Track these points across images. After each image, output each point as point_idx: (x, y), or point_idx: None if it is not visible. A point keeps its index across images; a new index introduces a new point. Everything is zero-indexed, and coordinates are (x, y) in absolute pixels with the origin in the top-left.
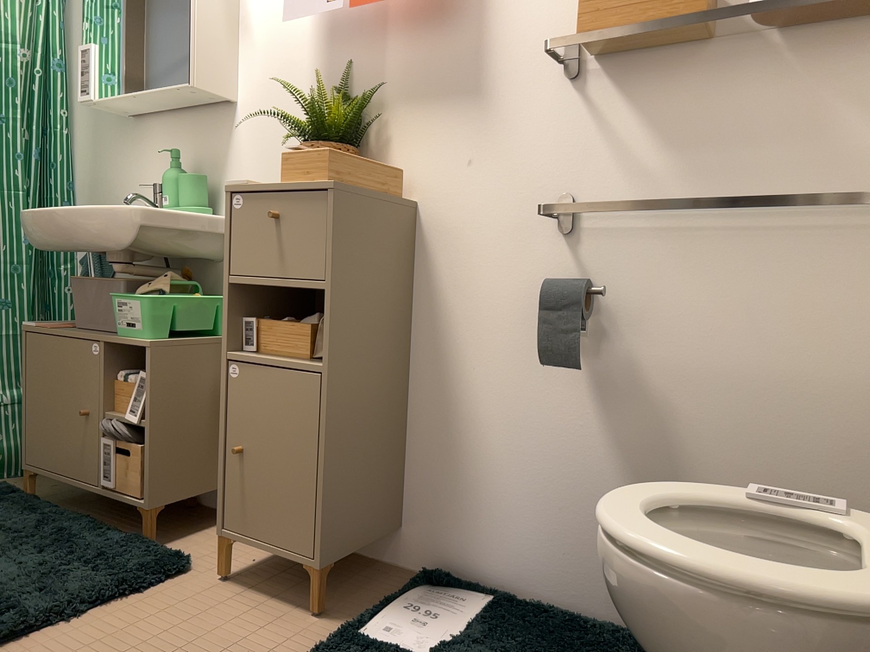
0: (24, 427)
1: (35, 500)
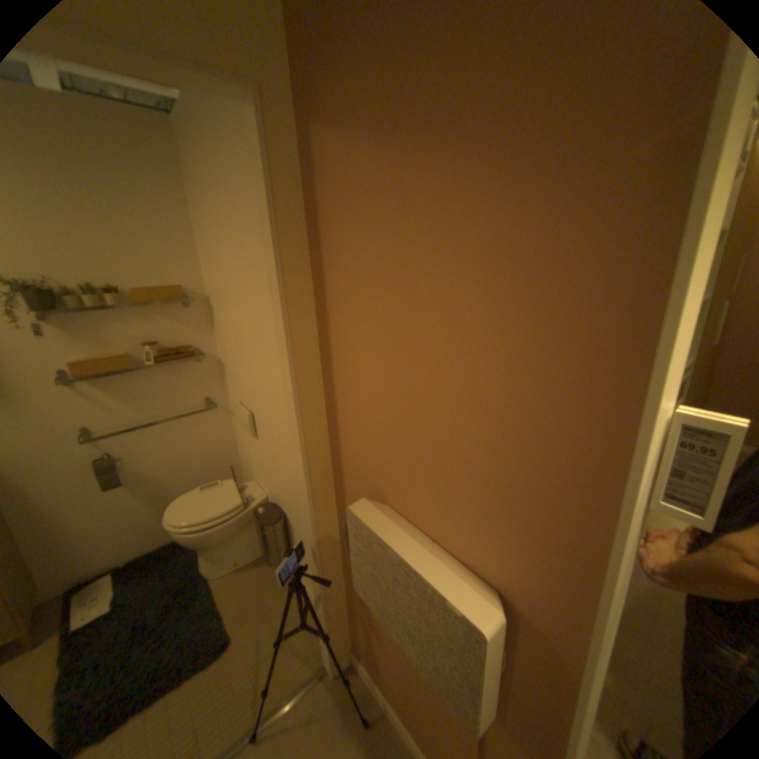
0: None
1: None
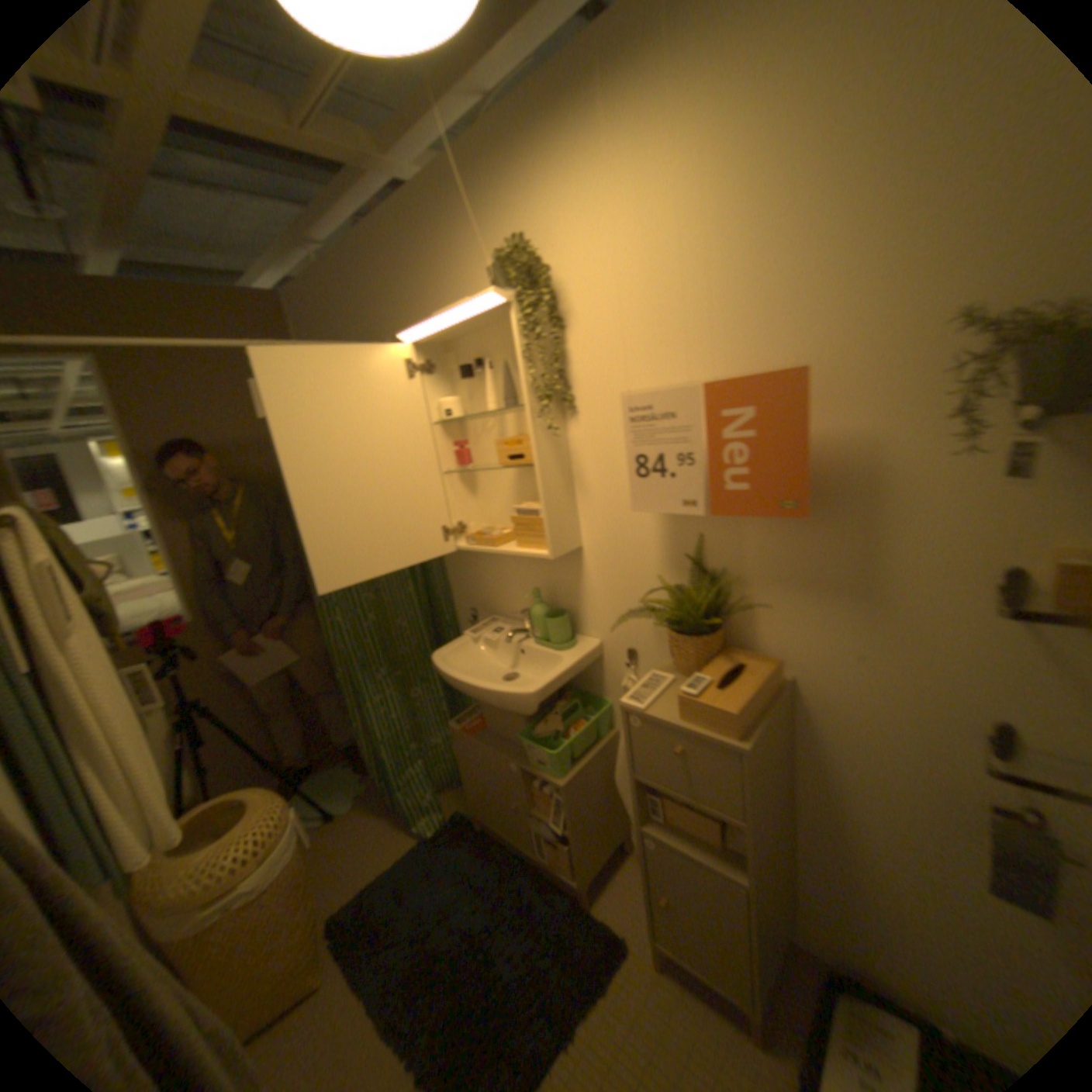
0: (464, 792)
1: (484, 843)
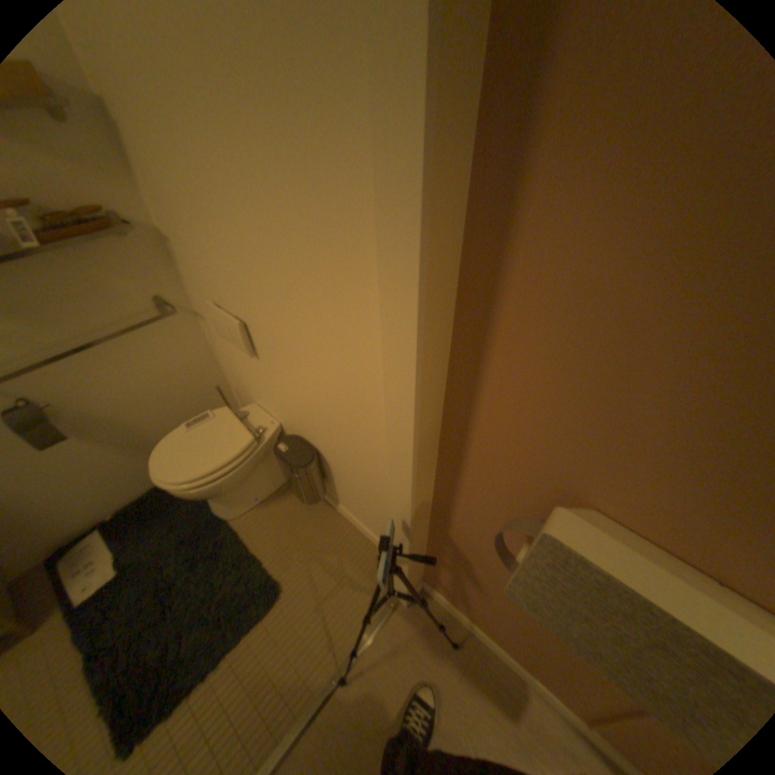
0: None
1: None
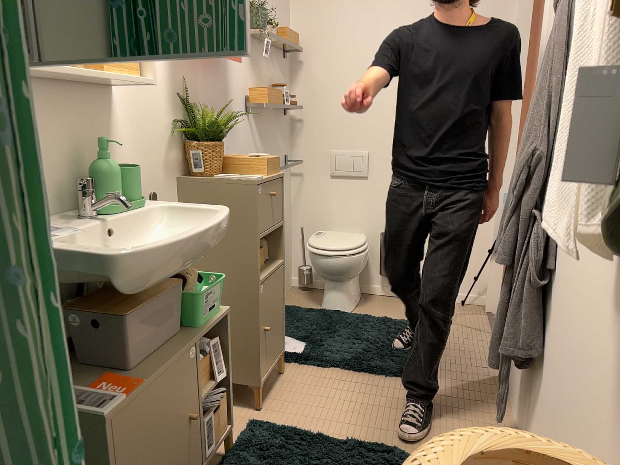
0: None
1: None
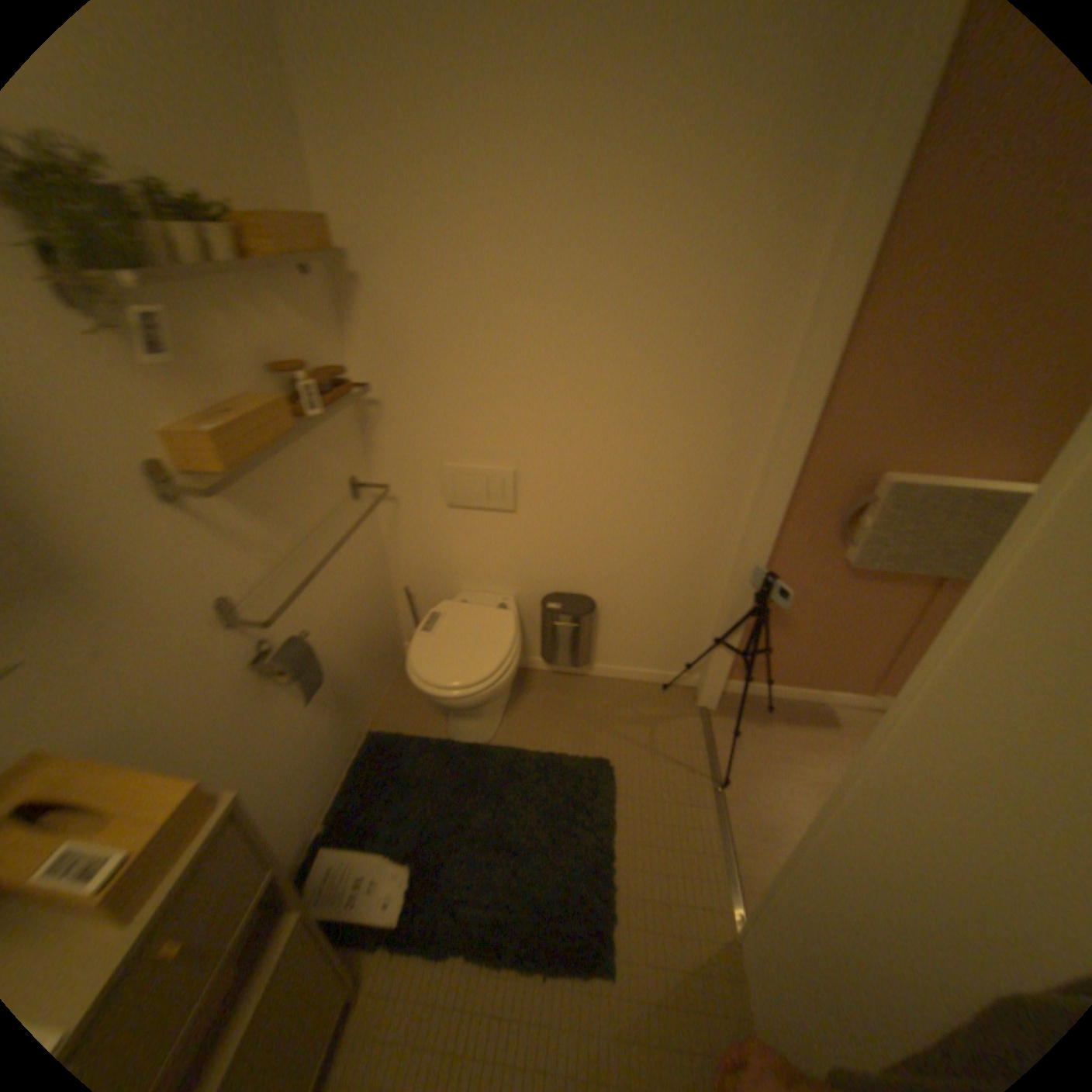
0: None
1: None
